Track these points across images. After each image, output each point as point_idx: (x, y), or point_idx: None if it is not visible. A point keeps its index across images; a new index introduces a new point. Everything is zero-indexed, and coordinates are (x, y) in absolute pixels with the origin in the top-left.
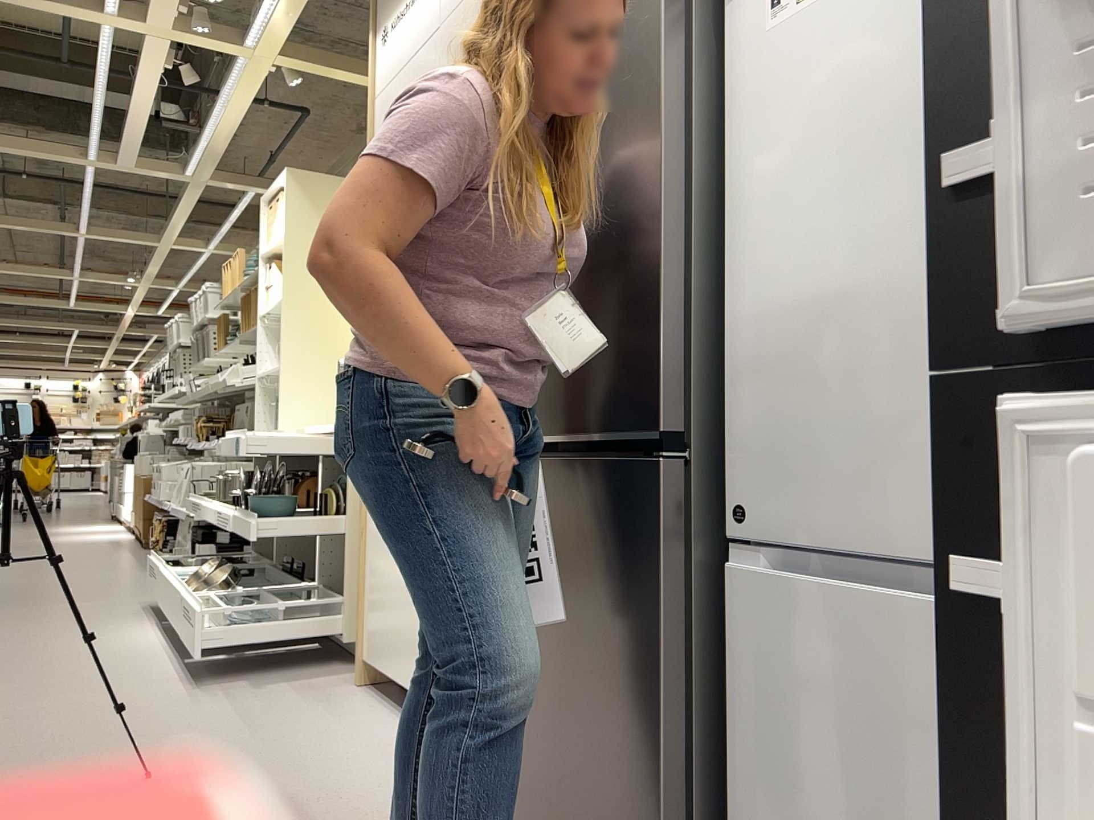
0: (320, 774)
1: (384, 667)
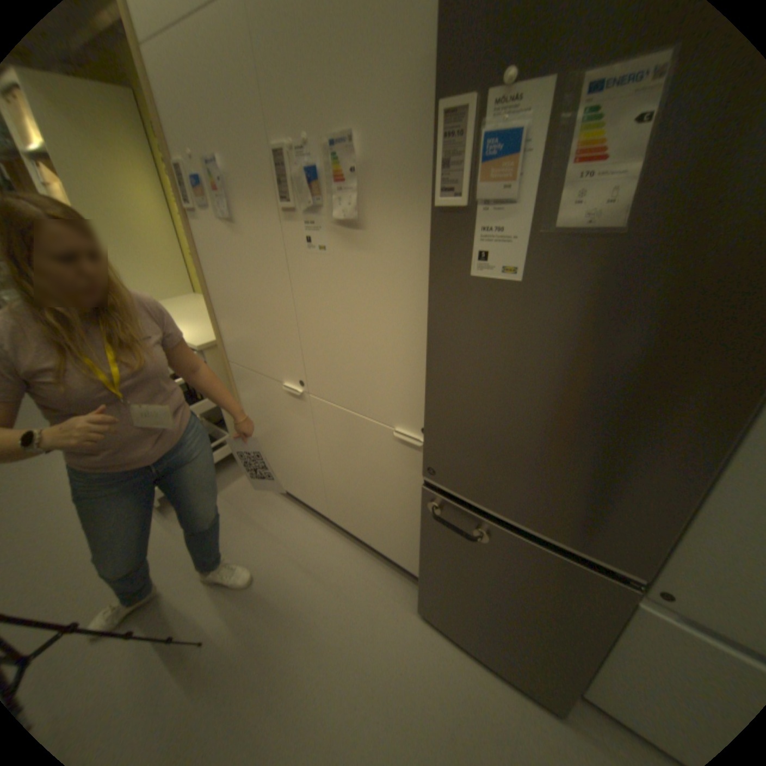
0: (297, 592)
1: (282, 486)
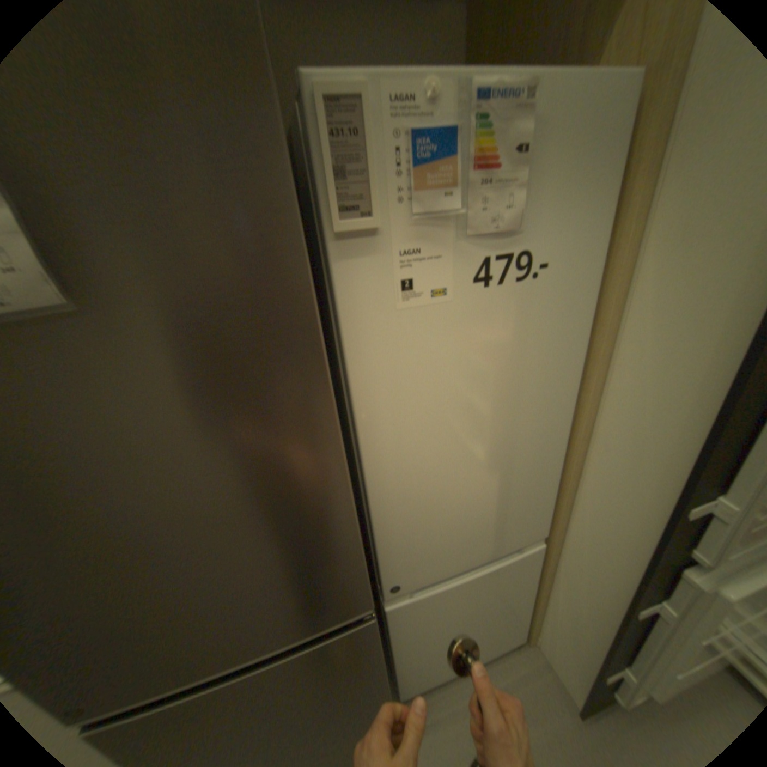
0: None
1: None
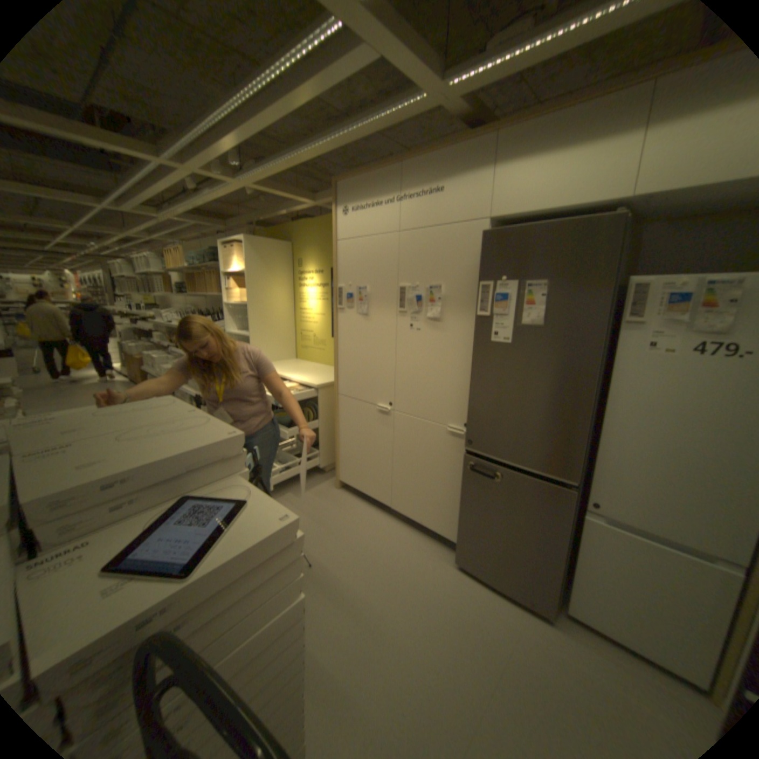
0: (370, 547)
1: (356, 487)
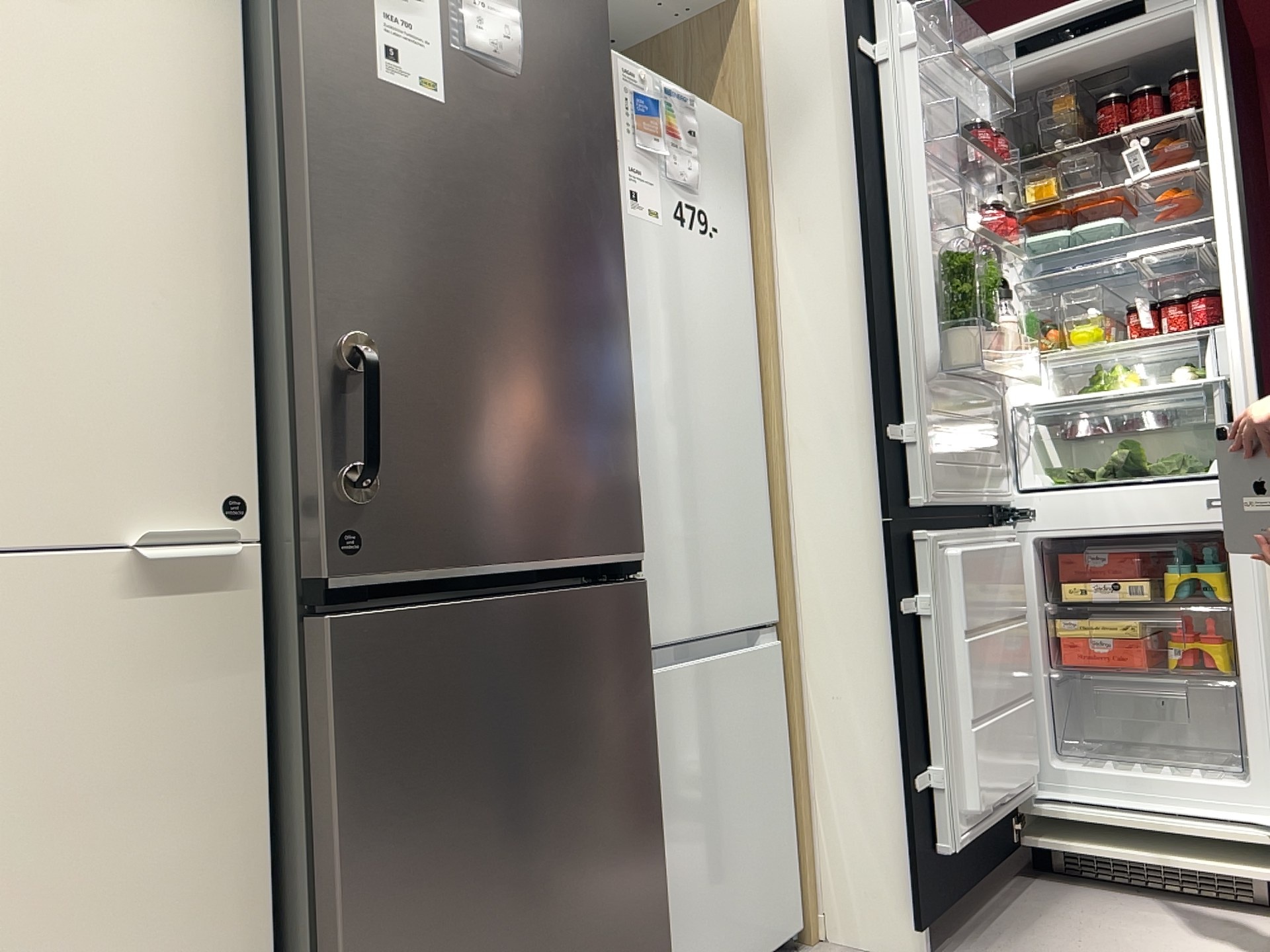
0: None
1: None
